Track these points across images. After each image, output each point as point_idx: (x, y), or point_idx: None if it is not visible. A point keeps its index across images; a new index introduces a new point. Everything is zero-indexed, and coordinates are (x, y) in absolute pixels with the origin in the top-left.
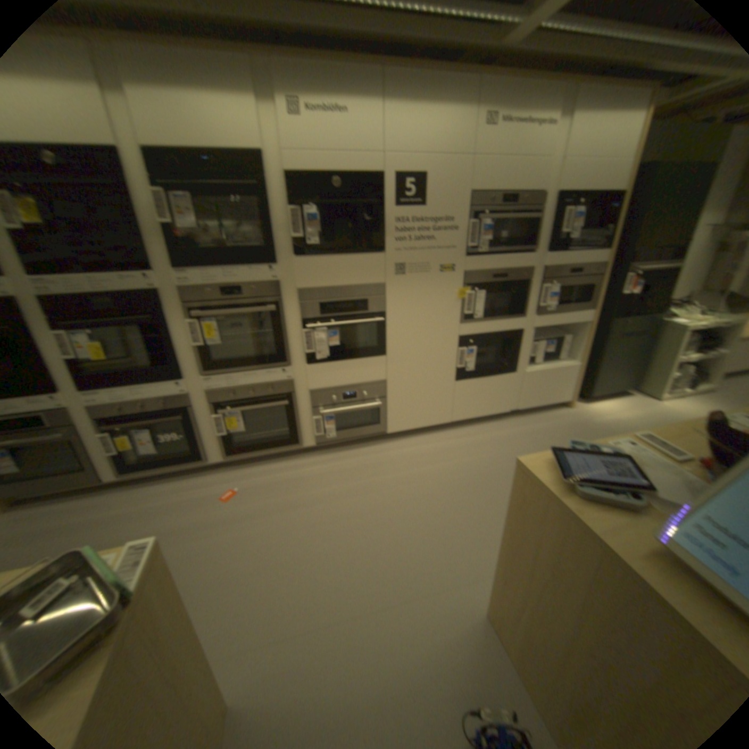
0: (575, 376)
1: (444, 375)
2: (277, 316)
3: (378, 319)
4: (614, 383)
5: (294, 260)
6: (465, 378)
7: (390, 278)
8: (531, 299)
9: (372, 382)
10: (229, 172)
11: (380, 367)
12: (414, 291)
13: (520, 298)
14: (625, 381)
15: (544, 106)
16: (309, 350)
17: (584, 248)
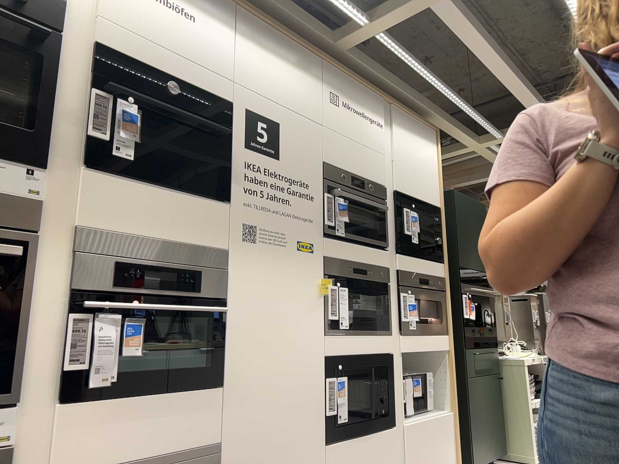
0: (452, 434)
1: (313, 434)
2: (21, 277)
3: (221, 310)
4: (486, 445)
5: (87, 175)
6: (340, 439)
7: (237, 246)
8: (393, 312)
9: (198, 452)
10: (4, 6)
11: (215, 414)
12: (269, 274)
13: (384, 307)
14: (493, 442)
15: (372, 110)
16: (78, 366)
17: (424, 259)
